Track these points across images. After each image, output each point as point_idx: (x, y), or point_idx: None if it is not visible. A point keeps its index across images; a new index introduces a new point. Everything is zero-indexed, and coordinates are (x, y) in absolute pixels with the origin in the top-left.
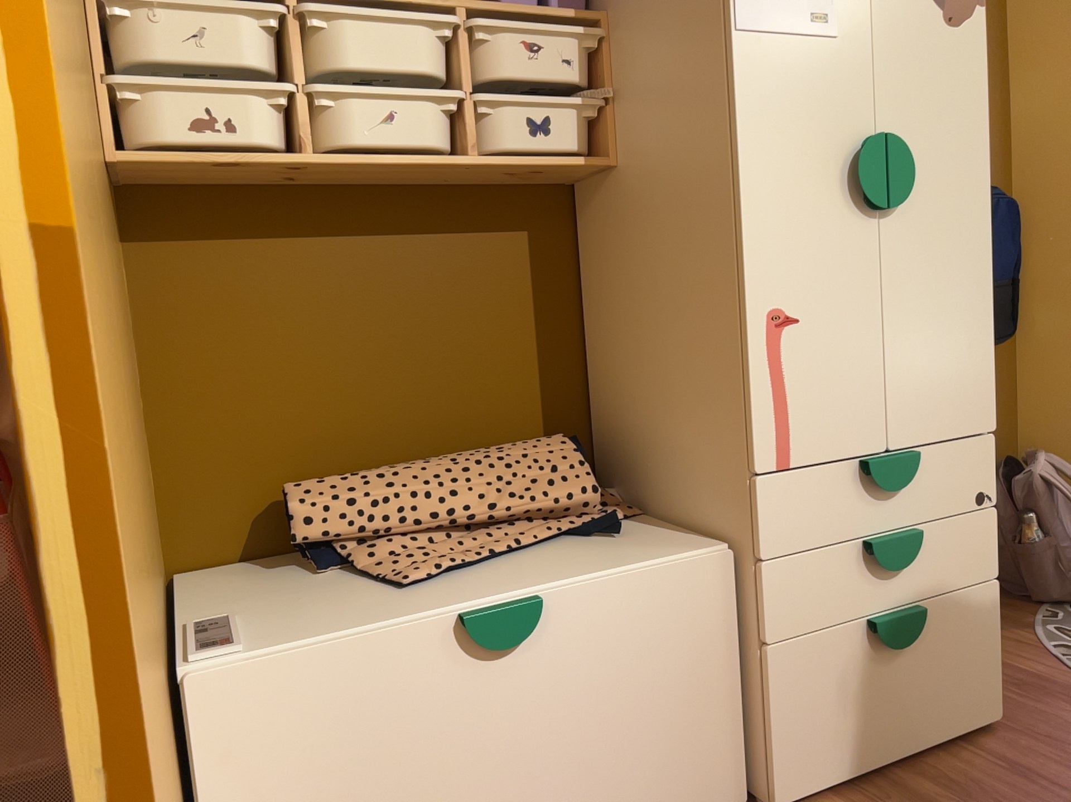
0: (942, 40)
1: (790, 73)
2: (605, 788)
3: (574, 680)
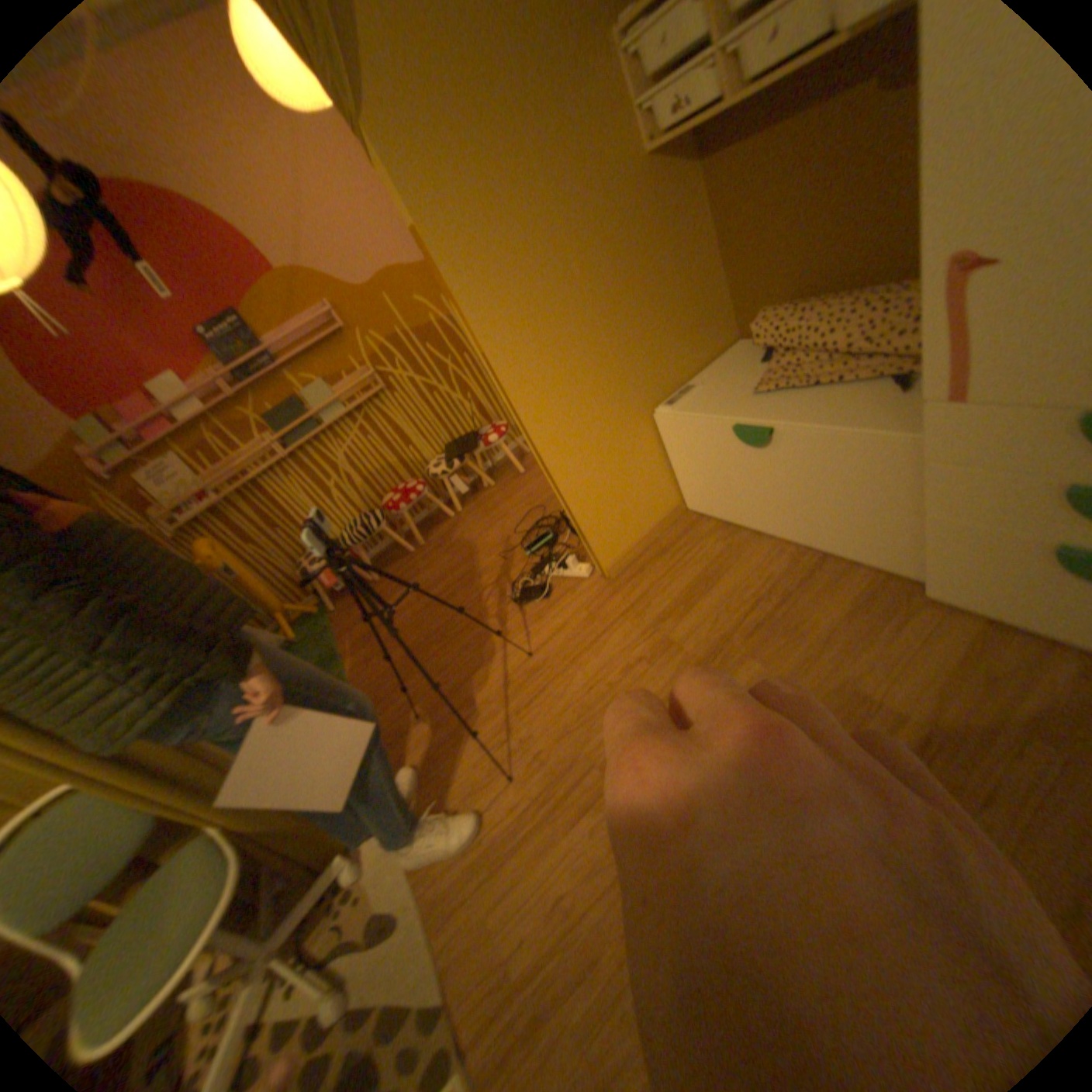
0: None
1: None
2: (819, 522)
3: (798, 469)
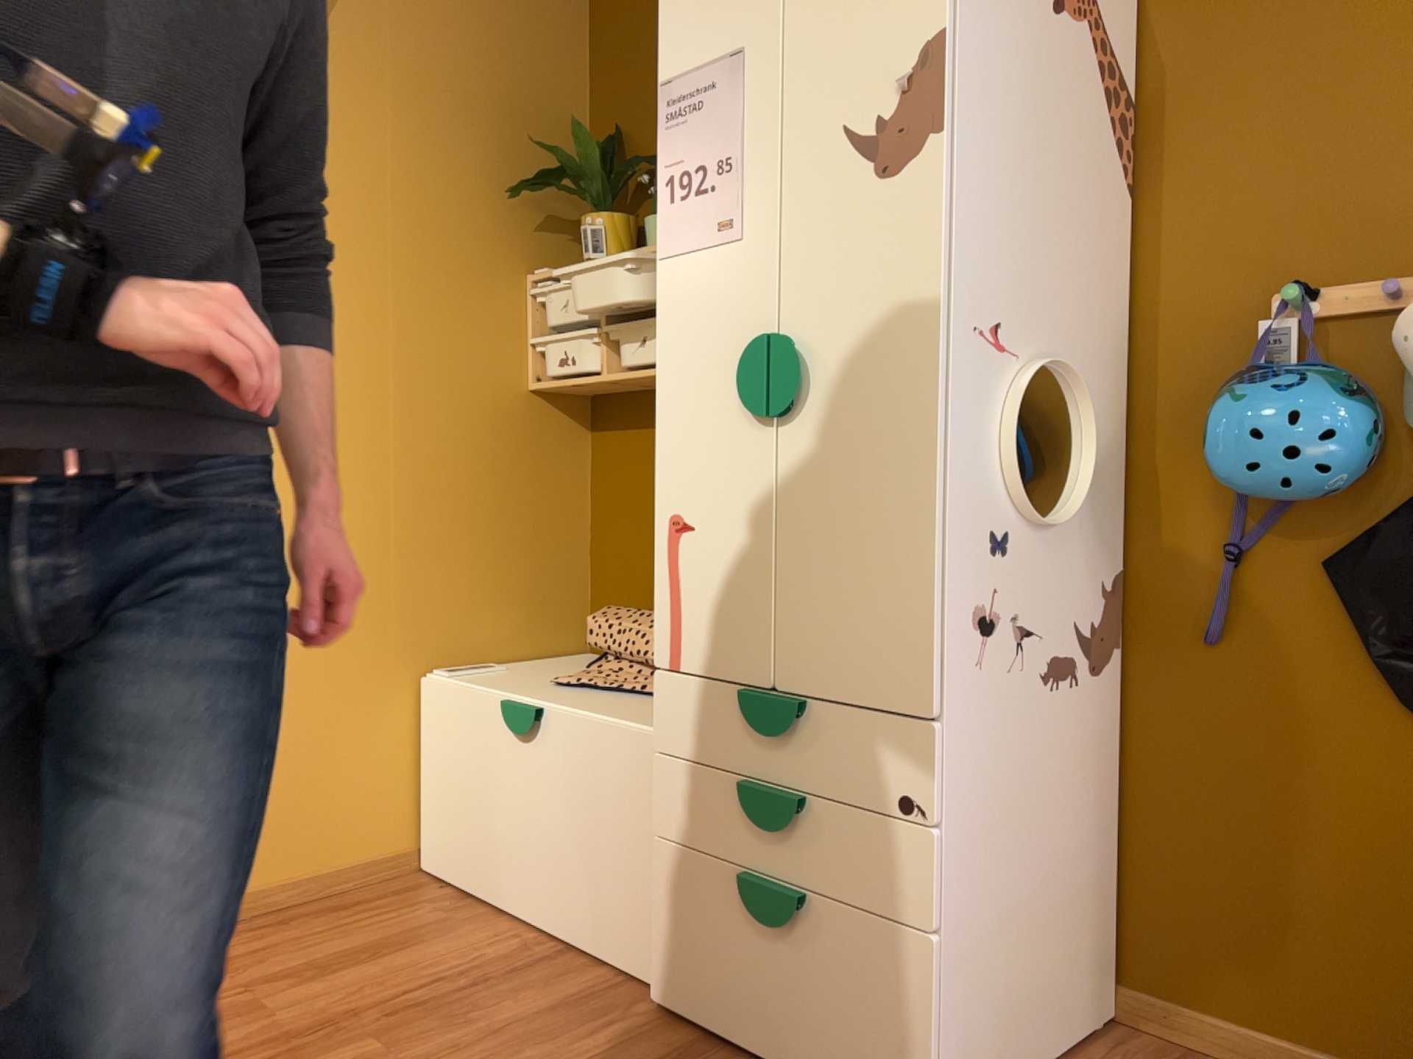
0: (869, 199)
1: (699, 286)
2: (567, 884)
3: (556, 783)
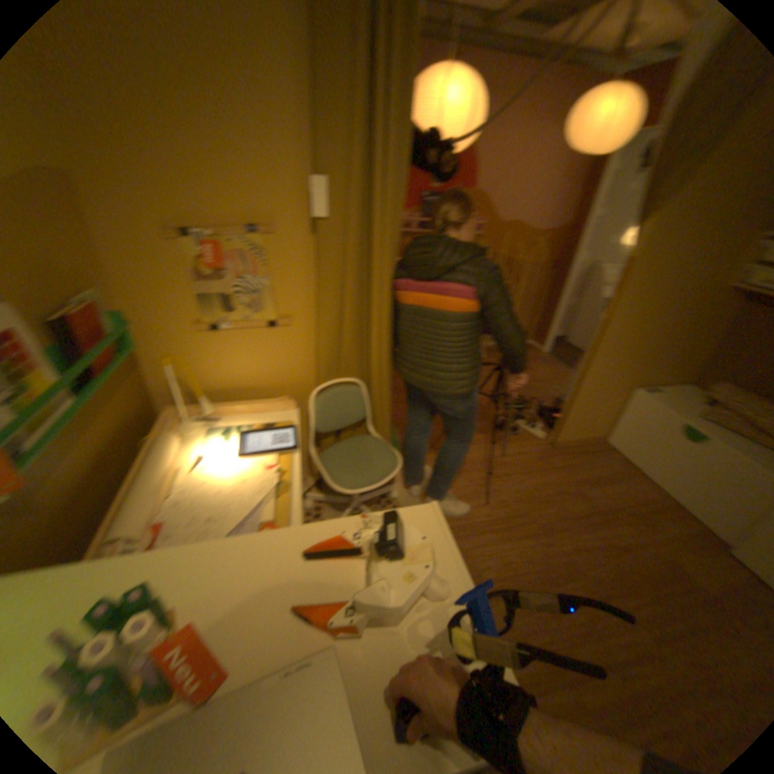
0: None
1: None
2: (693, 492)
3: (705, 464)
